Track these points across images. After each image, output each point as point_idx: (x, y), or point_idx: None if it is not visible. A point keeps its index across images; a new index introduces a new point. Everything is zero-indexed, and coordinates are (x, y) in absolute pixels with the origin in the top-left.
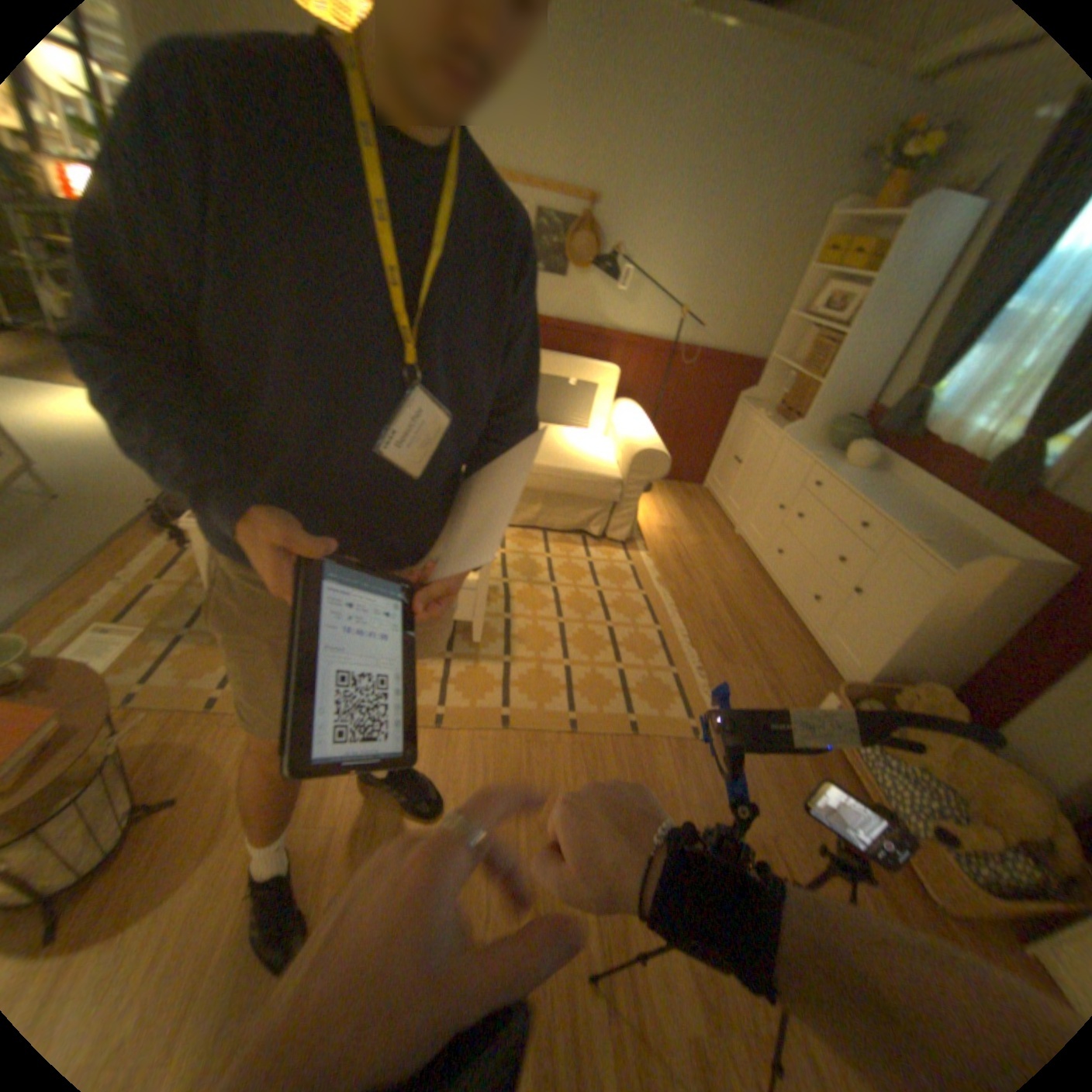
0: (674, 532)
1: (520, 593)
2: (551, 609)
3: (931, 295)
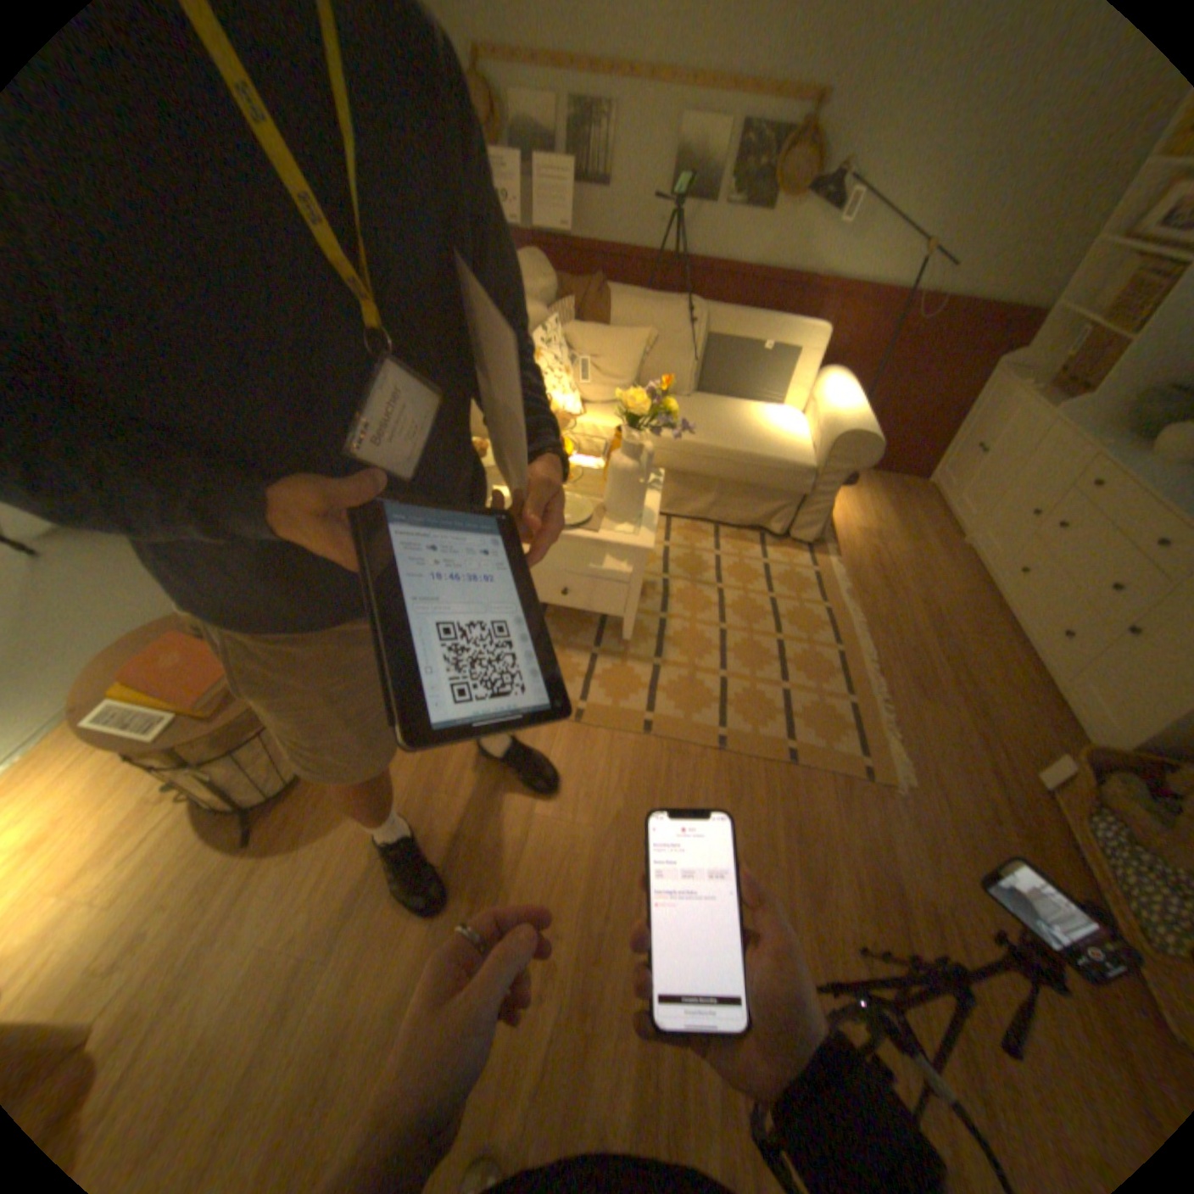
0: (881, 537)
1: (680, 592)
2: (714, 613)
3: None
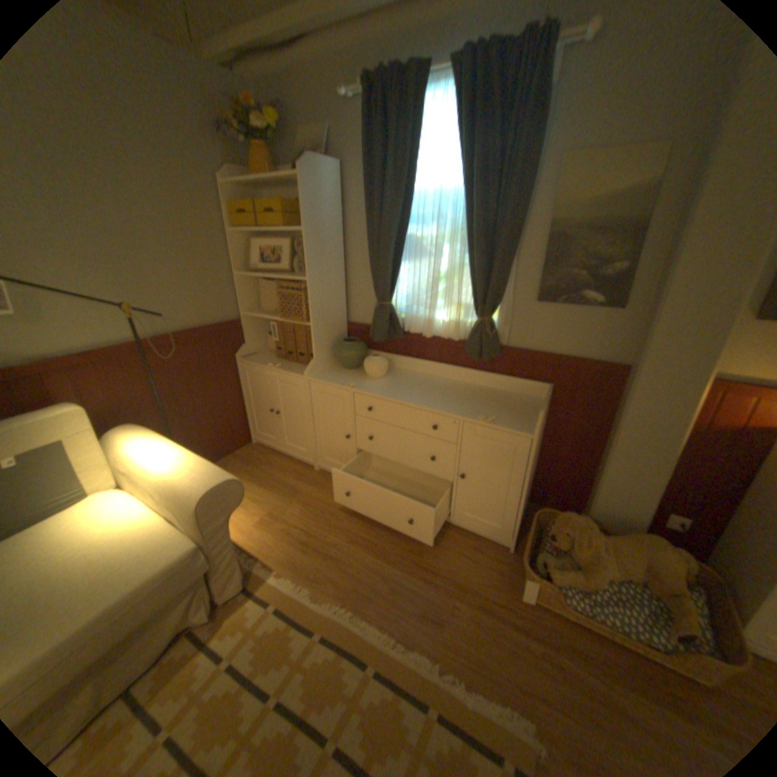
0: (273, 516)
1: None
2: None
3: (341, 235)
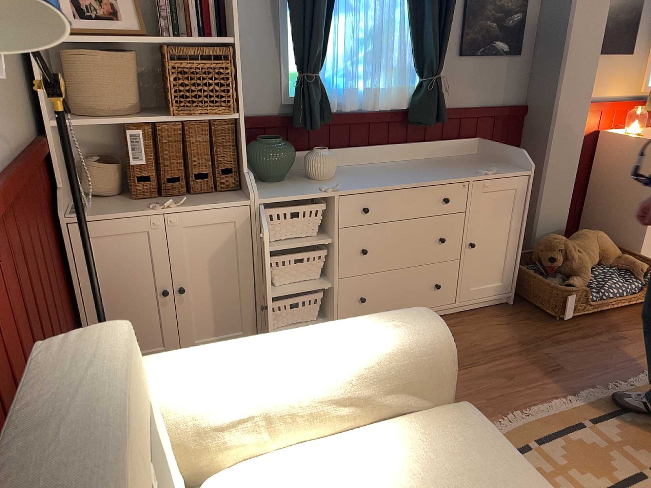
0: None
1: None
2: None
3: None
